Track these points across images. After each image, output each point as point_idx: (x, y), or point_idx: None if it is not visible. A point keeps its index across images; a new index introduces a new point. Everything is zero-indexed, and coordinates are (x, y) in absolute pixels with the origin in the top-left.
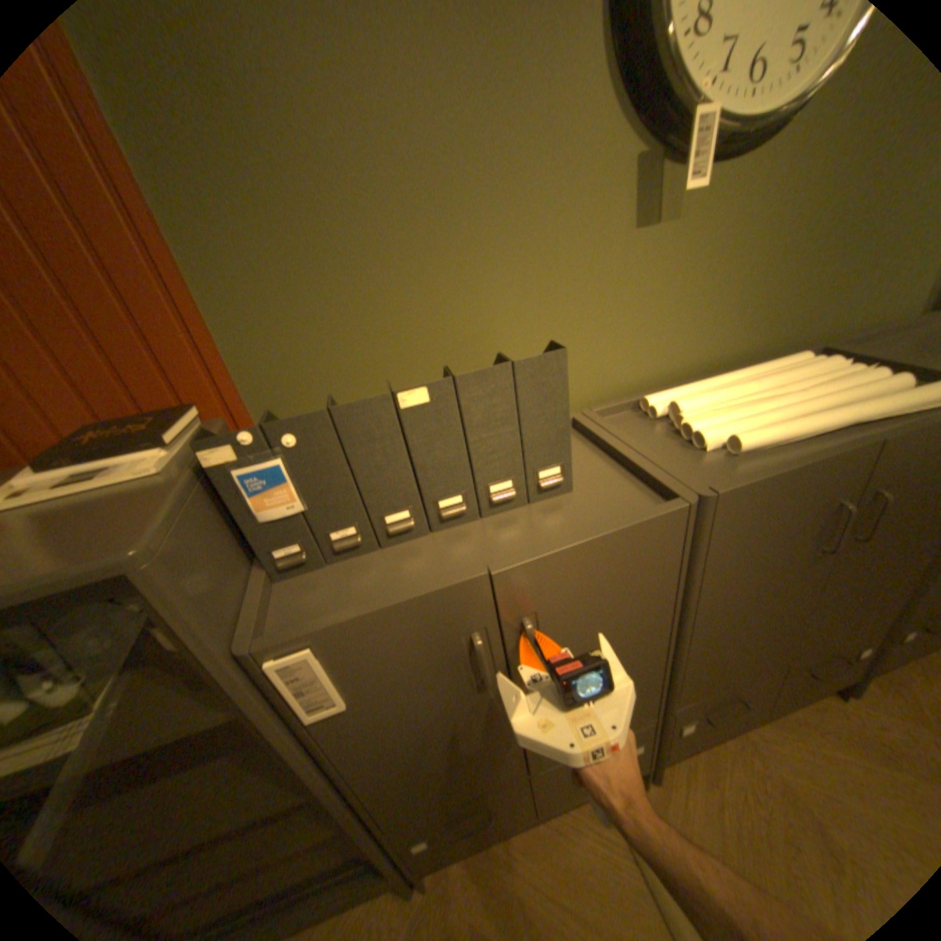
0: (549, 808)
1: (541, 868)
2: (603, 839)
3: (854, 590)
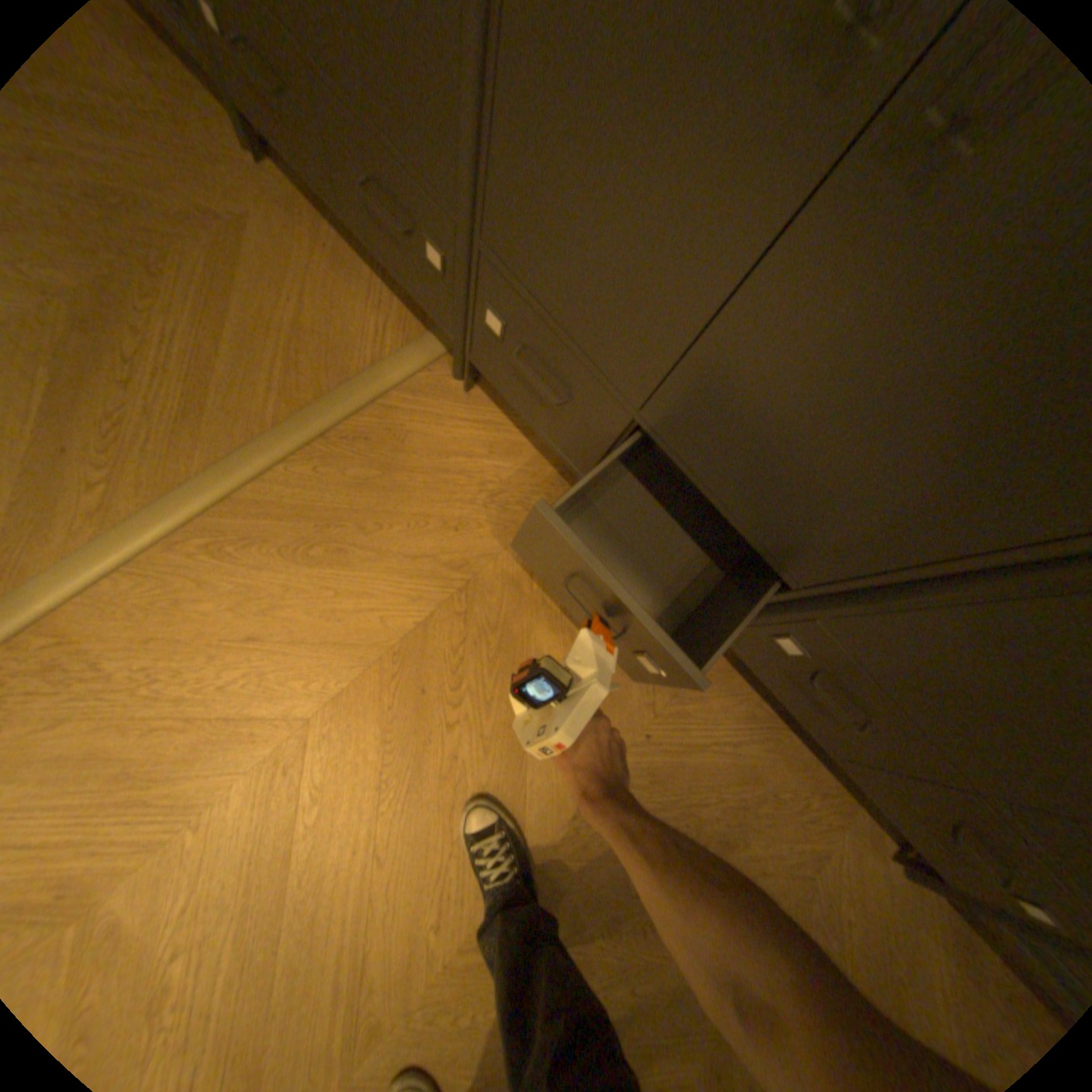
0: (344, 203)
1: (326, 273)
2: (382, 333)
3: (807, 369)
